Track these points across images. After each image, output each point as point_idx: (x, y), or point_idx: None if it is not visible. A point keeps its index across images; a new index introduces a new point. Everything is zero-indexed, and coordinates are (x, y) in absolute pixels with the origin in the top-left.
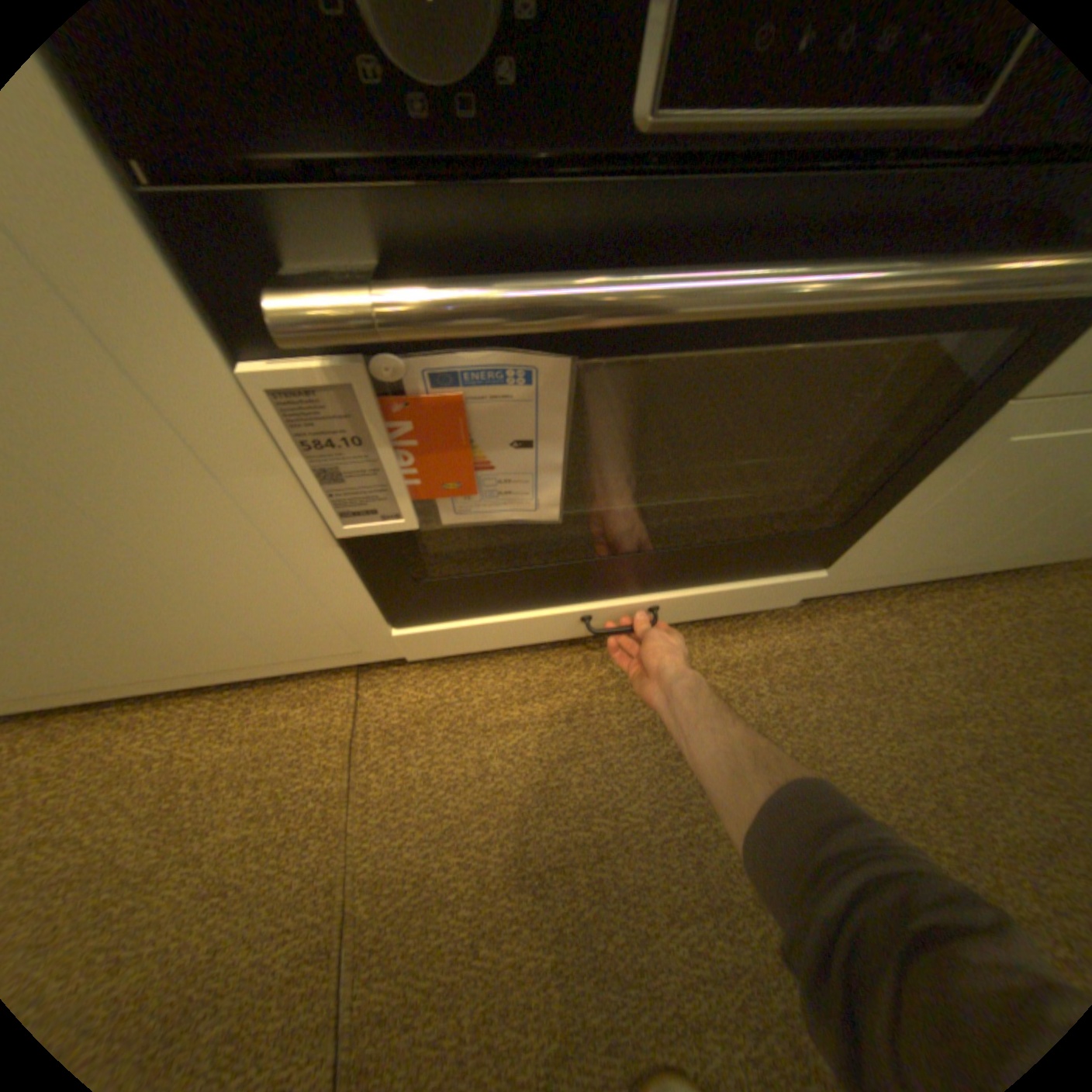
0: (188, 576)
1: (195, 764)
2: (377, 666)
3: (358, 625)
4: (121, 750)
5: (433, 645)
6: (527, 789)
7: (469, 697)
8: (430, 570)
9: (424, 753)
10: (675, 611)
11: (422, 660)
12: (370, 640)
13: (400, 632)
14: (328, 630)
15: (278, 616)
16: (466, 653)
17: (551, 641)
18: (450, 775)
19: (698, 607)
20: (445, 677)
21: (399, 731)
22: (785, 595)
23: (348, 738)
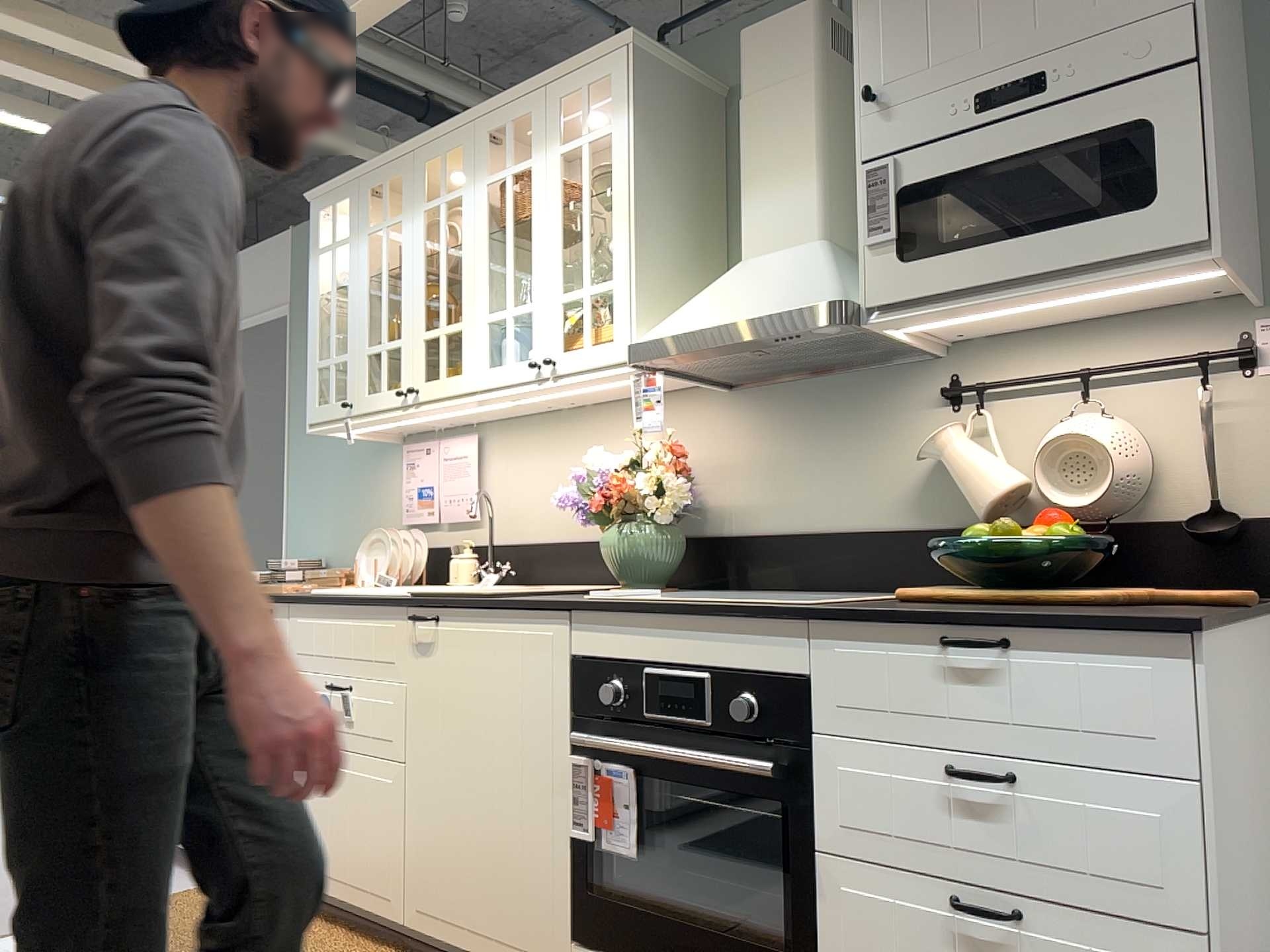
0: (524, 846)
1: None
2: None
3: (558, 927)
4: None
5: None
6: None
7: None
8: (594, 890)
9: None
10: None
11: None
12: None
13: None
14: (547, 924)
15: (535, 896)
16: None
17: None
18: None
19: None
20: None
21: None
22: None
23: None
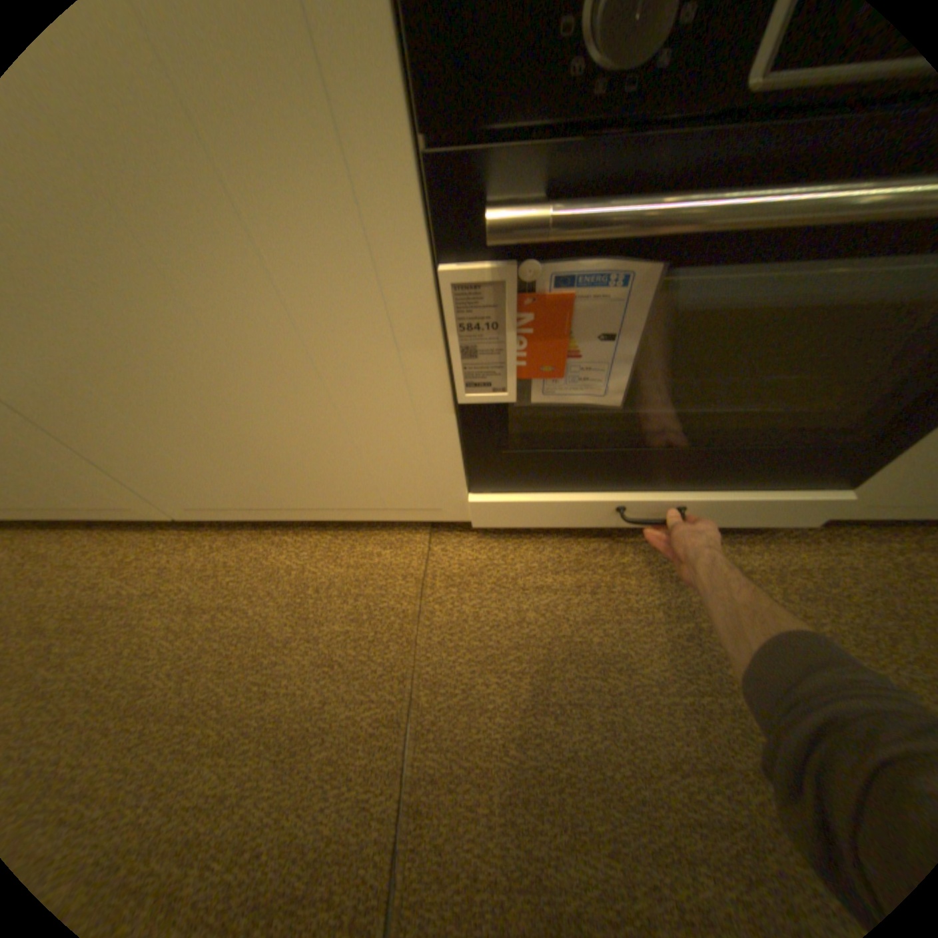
0: (354, 425)
1: (317, 577)
2: (444, 529)
3: (446, 484)
4: (272, 559)
5: (493, 513)
6: (555, 640)
7: (513, 562)
8: (509, 443)
9: (475, 597)
10: (698, 512)
11: (478, 529)
12: (450, 500)
13: (472, 497)
14: (425, 485)
15: (397, 468)
16: (512, 529)
17: (582, 529)
18: (494, 617)
19: (720, 512)
20: (495, 545)
21: (458, 579)
22: (808, 512)
23: (421, 577)
